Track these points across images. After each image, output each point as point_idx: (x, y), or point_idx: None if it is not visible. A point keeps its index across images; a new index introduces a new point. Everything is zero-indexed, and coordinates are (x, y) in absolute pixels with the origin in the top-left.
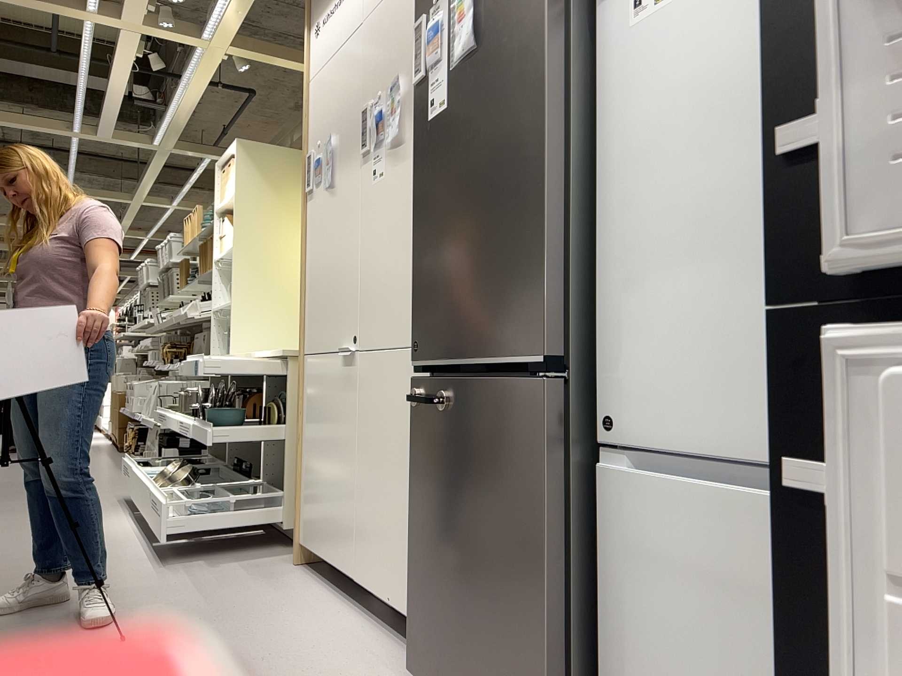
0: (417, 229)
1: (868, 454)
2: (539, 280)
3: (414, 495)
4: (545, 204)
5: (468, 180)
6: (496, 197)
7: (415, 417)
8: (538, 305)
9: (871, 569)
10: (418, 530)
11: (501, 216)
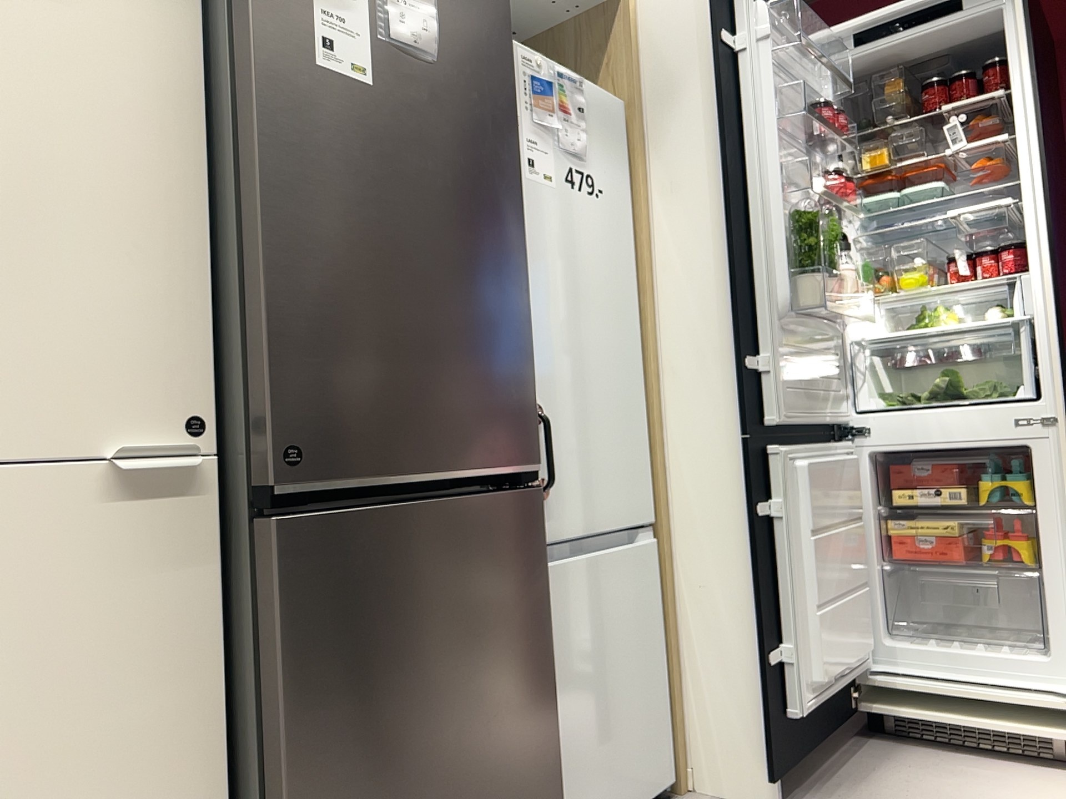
0: (276, 233)
1: (786, 488)
2: (526, 384)
3: (298, 740)
4: (527, 307)
5: (423, 224)
6: (472, 271)
7: (291, 590)
8: (528, 410)
9: (790, 529)
10: (319, 797)
11: (480, 299)
